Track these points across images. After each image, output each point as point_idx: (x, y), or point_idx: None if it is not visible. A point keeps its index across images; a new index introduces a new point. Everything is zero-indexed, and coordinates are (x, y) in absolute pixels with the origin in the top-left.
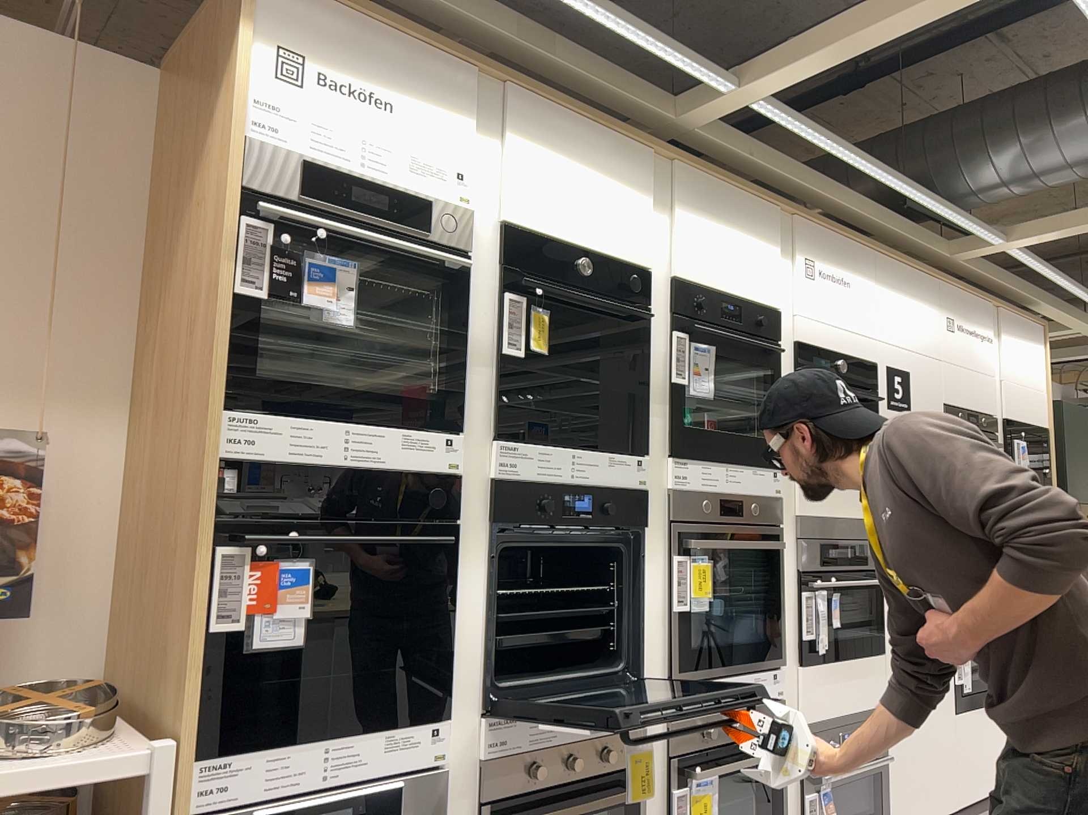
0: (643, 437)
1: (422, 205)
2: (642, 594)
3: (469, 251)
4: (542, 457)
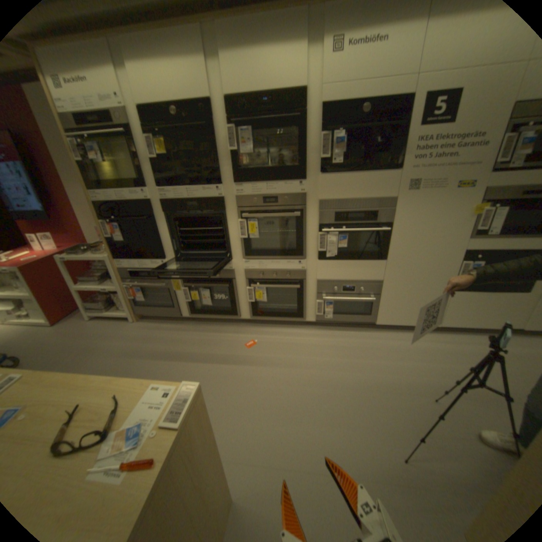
0: (222, 177)
1: (102, 111)
2: (230, 235)
3: (124, 122)
4: (174, 192)
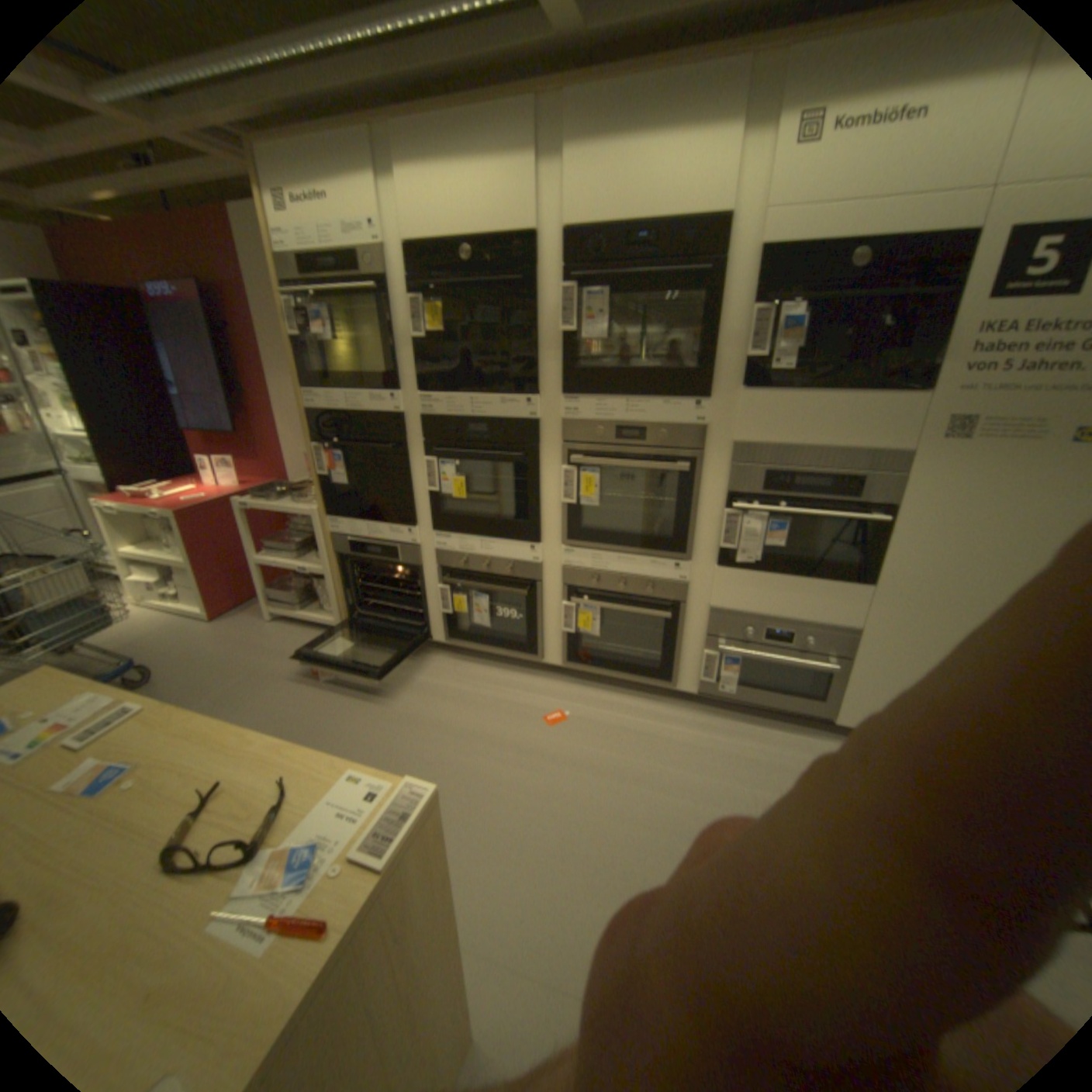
0: (542, 382)
1: (346, 253)
2: (545, 495)
3: (379, 273)
4: (449, 404)
